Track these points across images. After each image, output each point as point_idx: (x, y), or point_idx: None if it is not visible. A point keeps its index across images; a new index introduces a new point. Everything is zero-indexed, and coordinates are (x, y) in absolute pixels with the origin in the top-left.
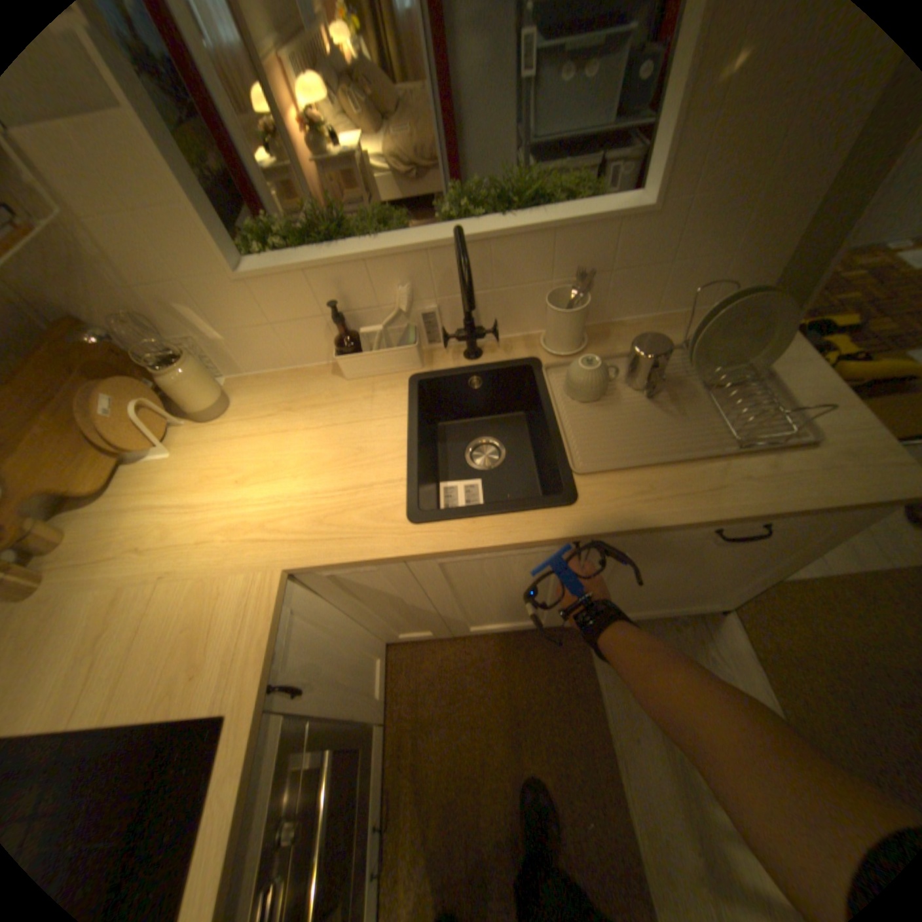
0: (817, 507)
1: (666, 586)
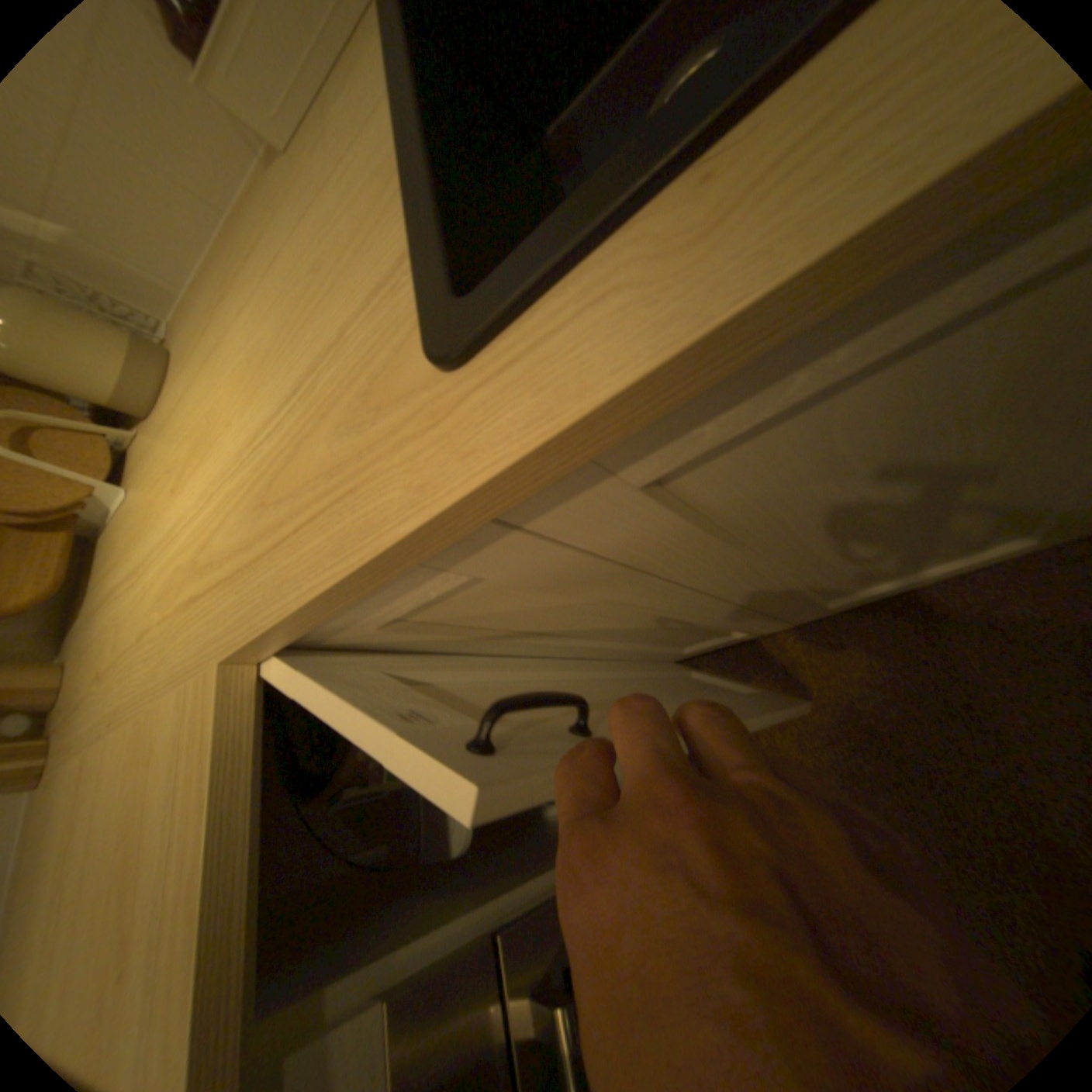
0: None
1: None
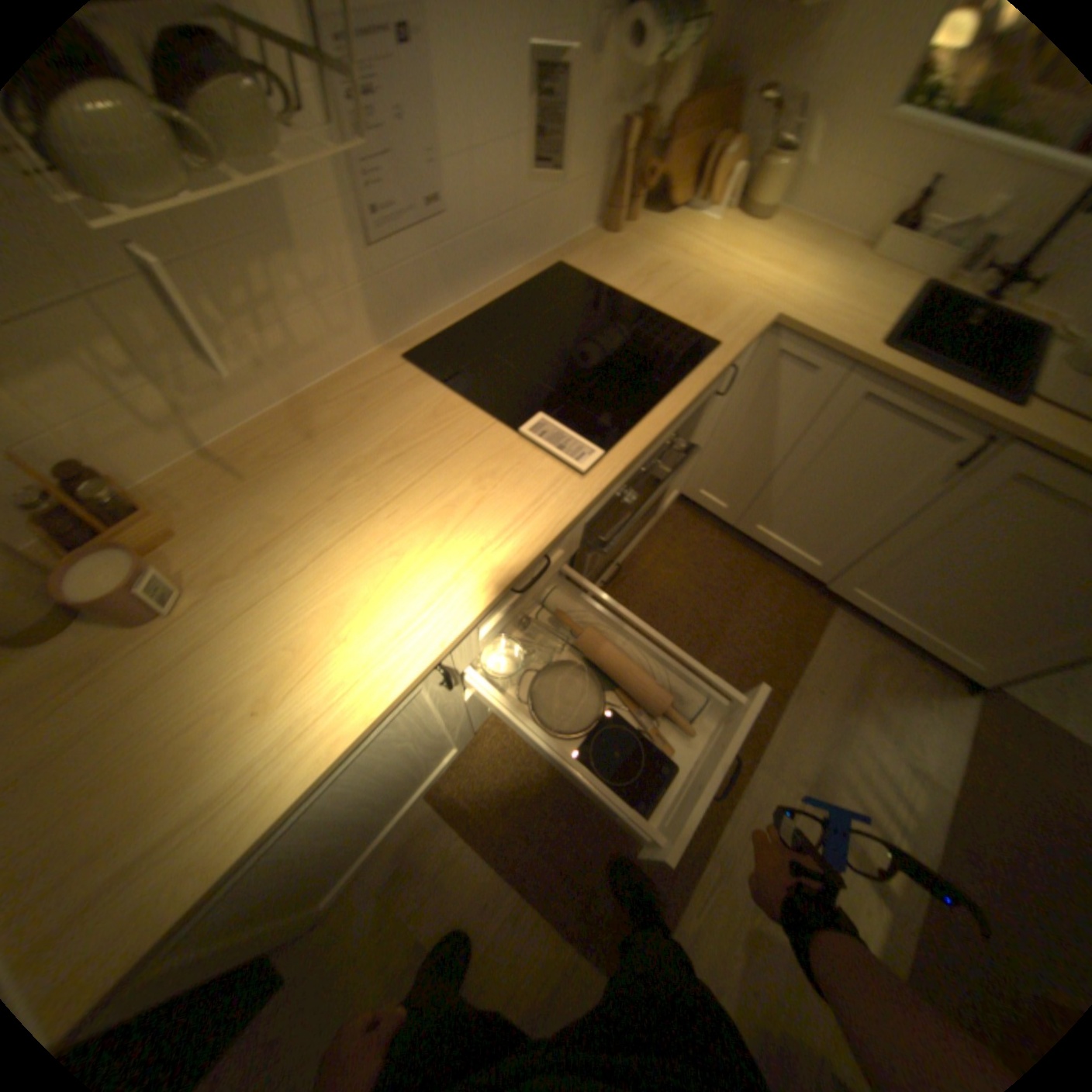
0: None
1: (979, 586)
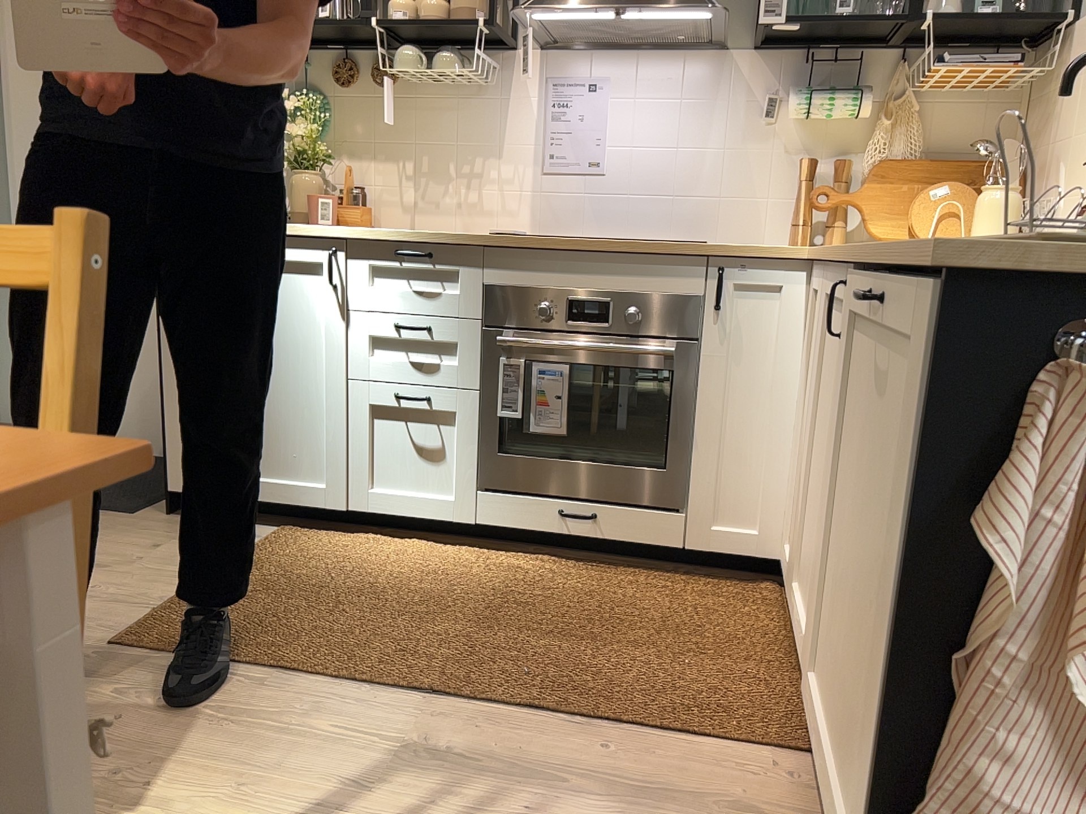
0: (896, 257)
1: (850, 574)
